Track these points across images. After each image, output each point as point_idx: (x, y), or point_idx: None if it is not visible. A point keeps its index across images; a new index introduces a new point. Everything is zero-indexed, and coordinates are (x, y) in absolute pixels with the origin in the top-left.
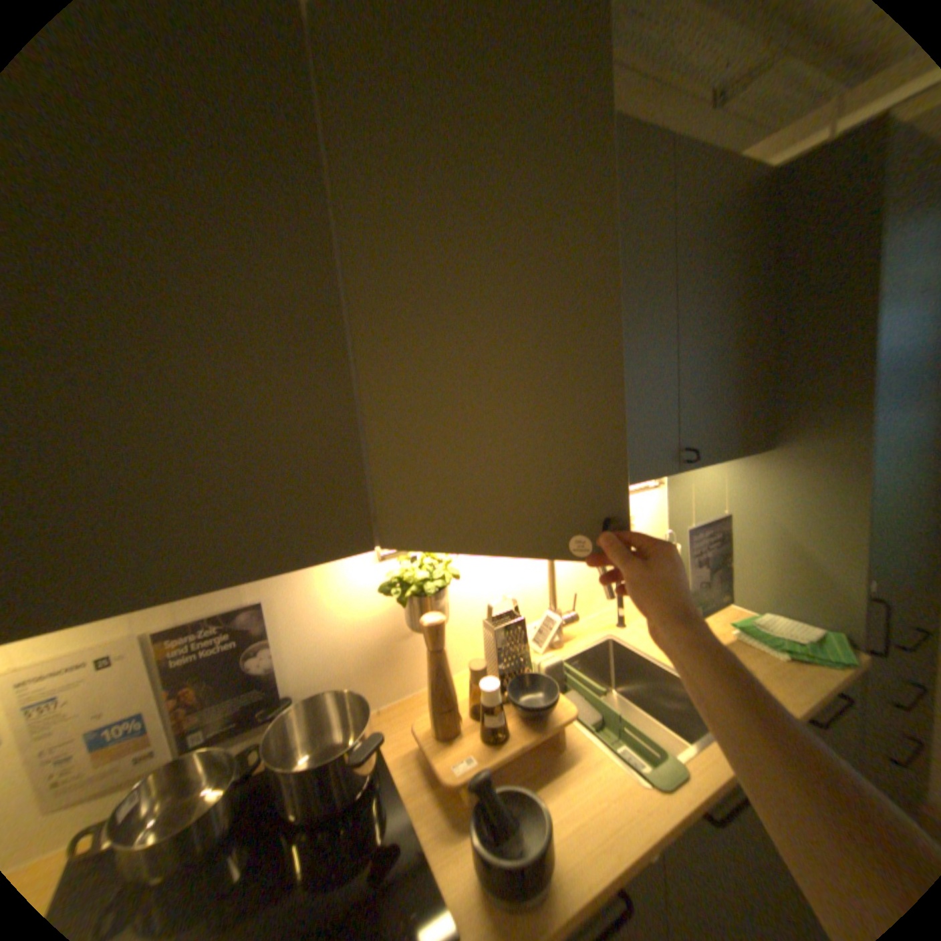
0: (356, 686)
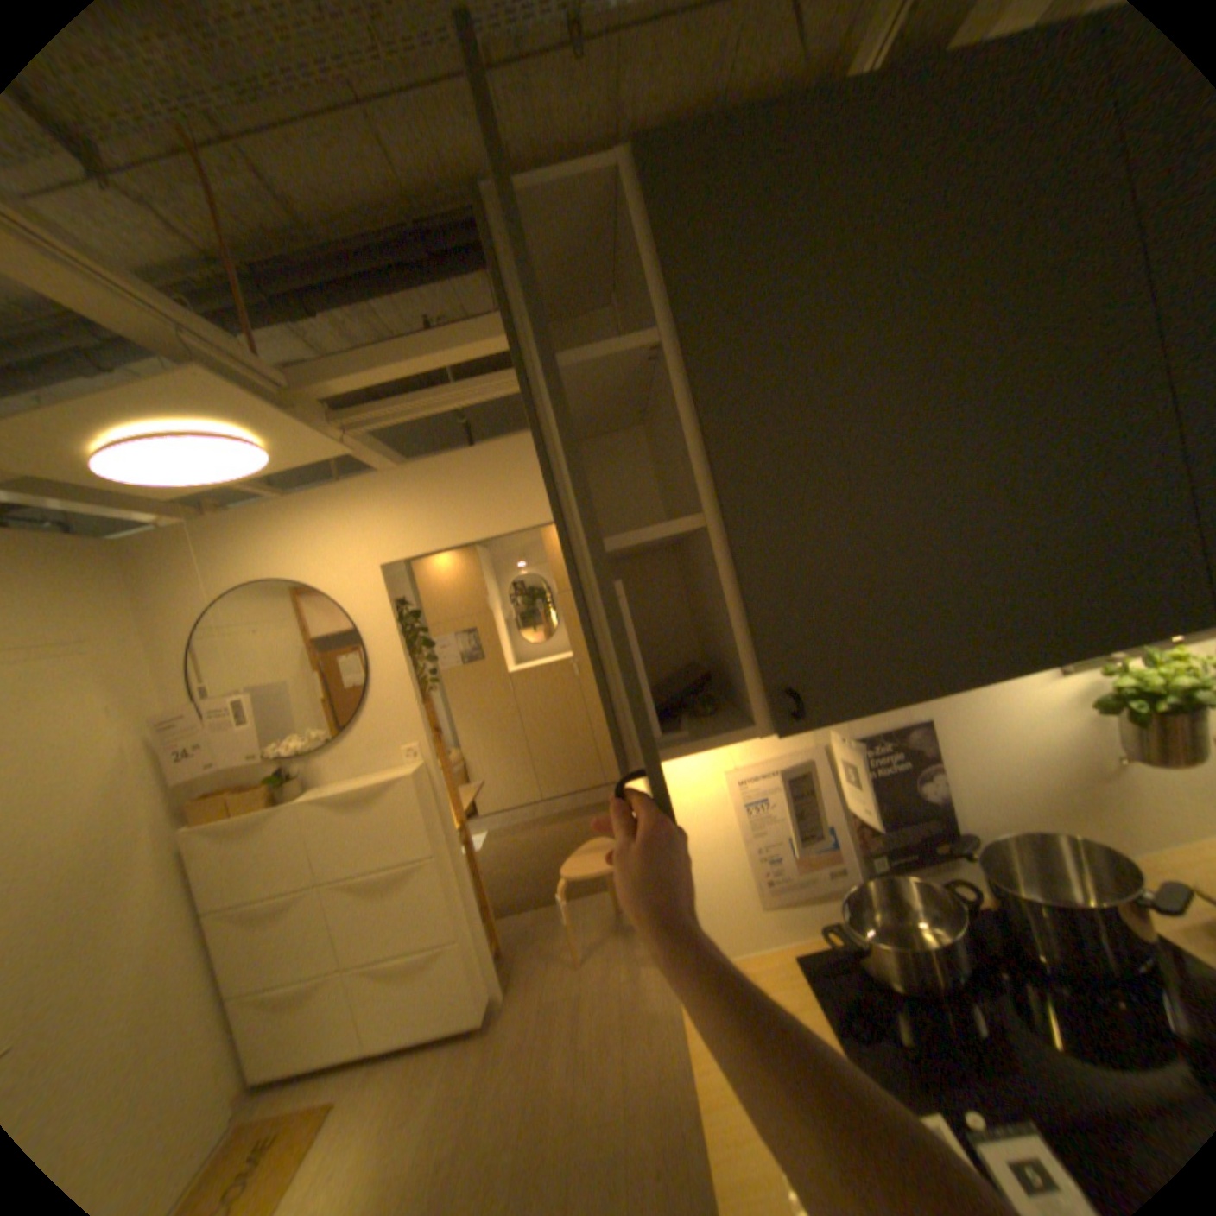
0: (1066, 831)
